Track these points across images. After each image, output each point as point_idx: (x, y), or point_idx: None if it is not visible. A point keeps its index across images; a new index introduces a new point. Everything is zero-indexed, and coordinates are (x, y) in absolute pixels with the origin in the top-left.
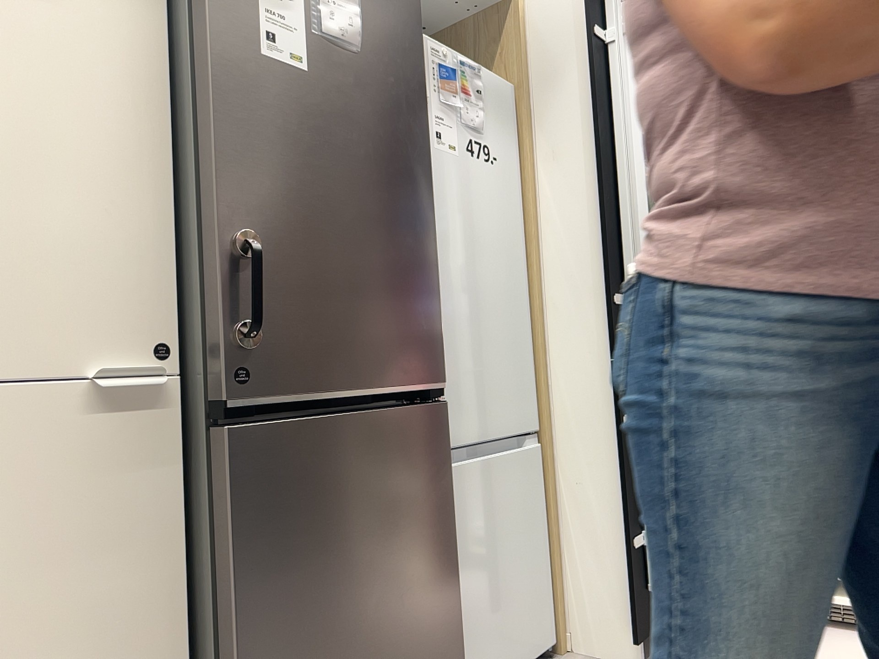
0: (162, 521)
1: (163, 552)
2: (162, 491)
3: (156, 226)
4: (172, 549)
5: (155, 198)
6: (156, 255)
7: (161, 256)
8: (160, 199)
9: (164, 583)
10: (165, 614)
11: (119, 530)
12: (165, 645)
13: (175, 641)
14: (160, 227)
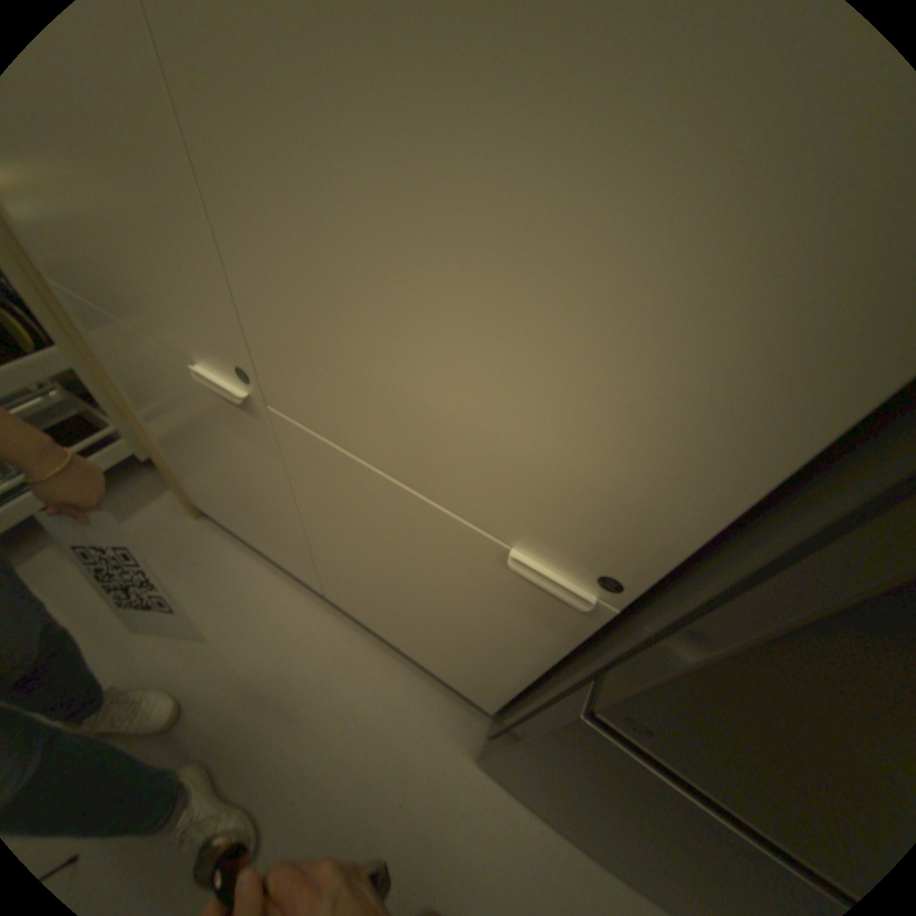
0: (541, 650)
1: (533, 658)
2: (551, 641)
3: (747, 462)
4: (540, 663)
5: (802, 412)
6: (705, 500)
7: (716, 506)
8: (816, 418)
9: (525, 665)
10: (519, 671)
11: (504, 626)
12: (512, 677)
13: (519, 682)
14: (759, 468)
